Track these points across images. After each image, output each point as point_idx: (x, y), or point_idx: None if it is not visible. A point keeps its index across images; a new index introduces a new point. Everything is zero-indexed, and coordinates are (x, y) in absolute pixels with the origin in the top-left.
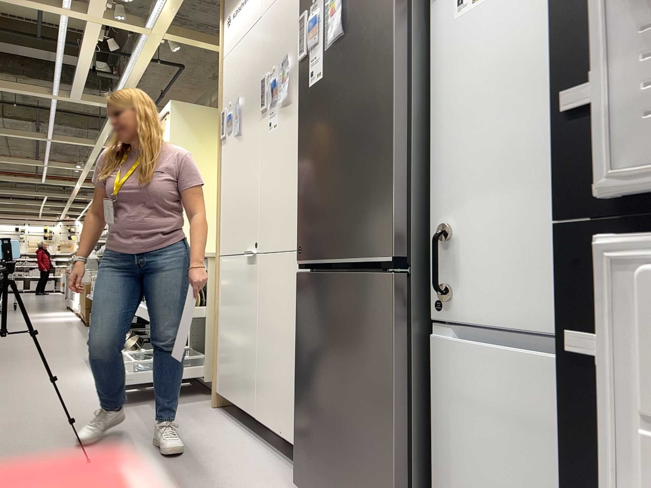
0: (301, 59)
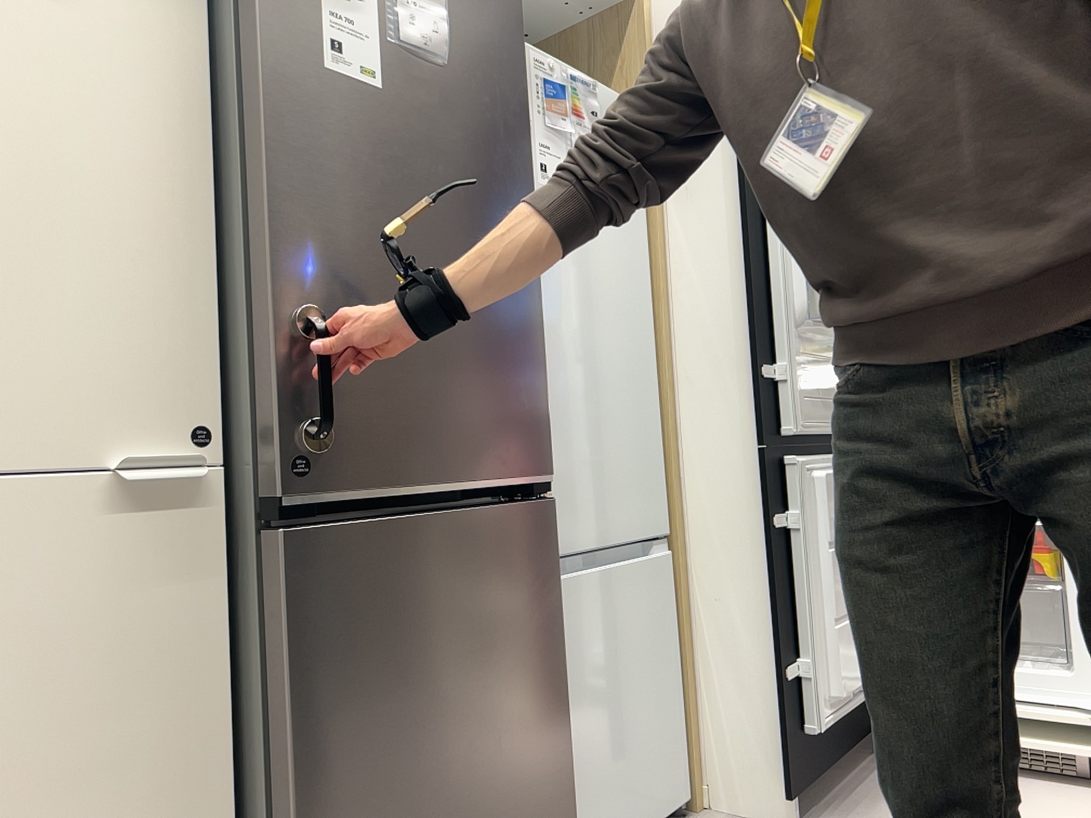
0: None
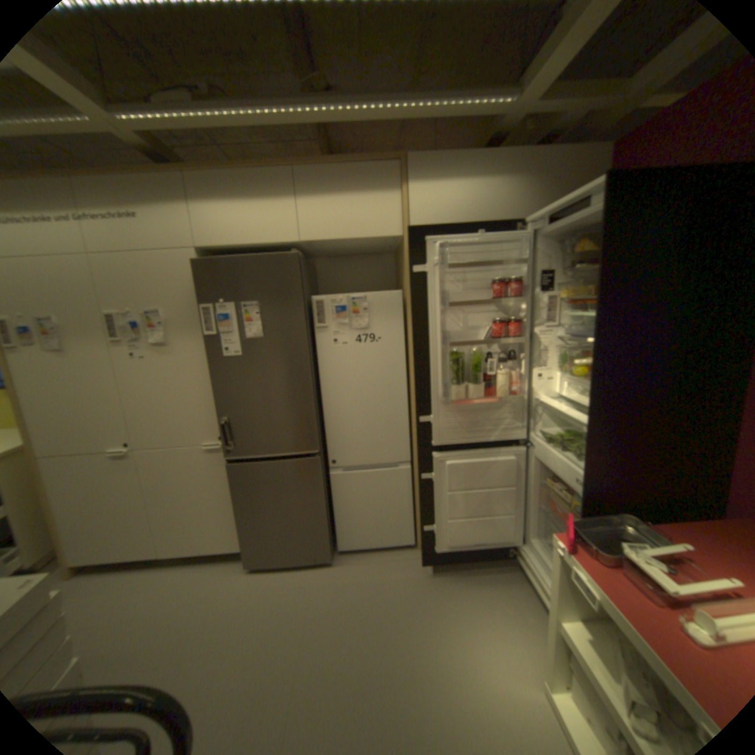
0: (209, 334)
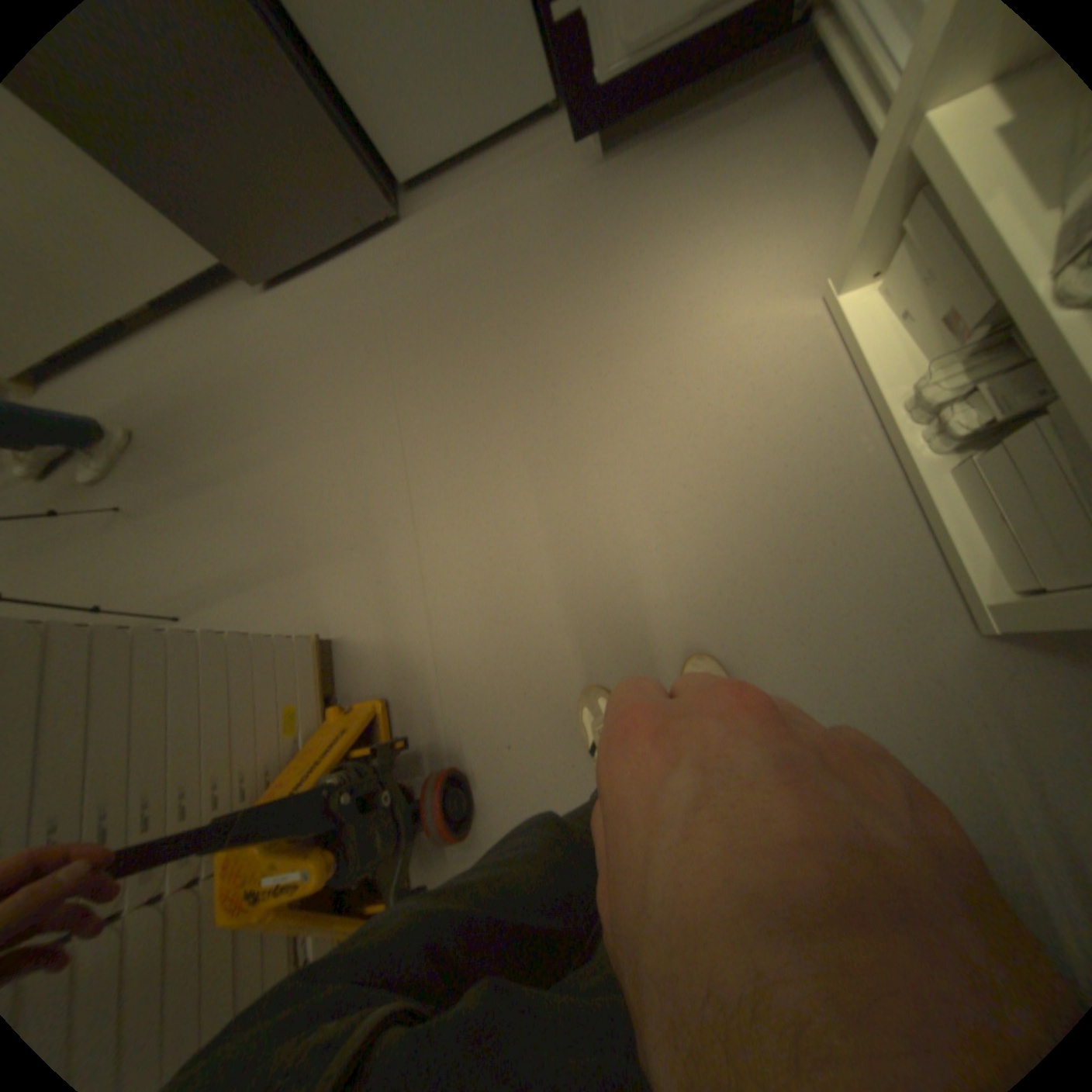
0: None
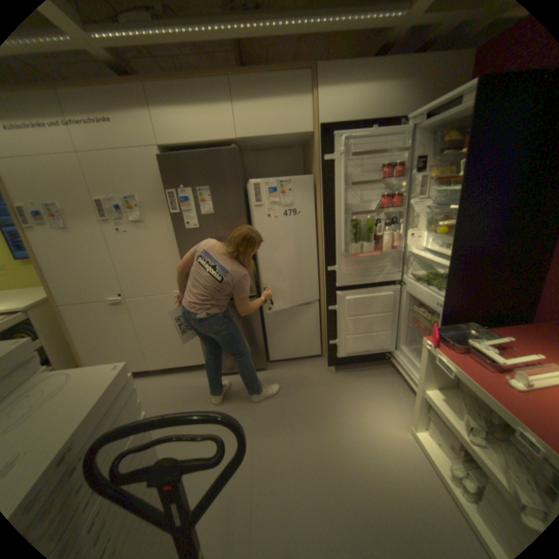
0: (173, 212)
